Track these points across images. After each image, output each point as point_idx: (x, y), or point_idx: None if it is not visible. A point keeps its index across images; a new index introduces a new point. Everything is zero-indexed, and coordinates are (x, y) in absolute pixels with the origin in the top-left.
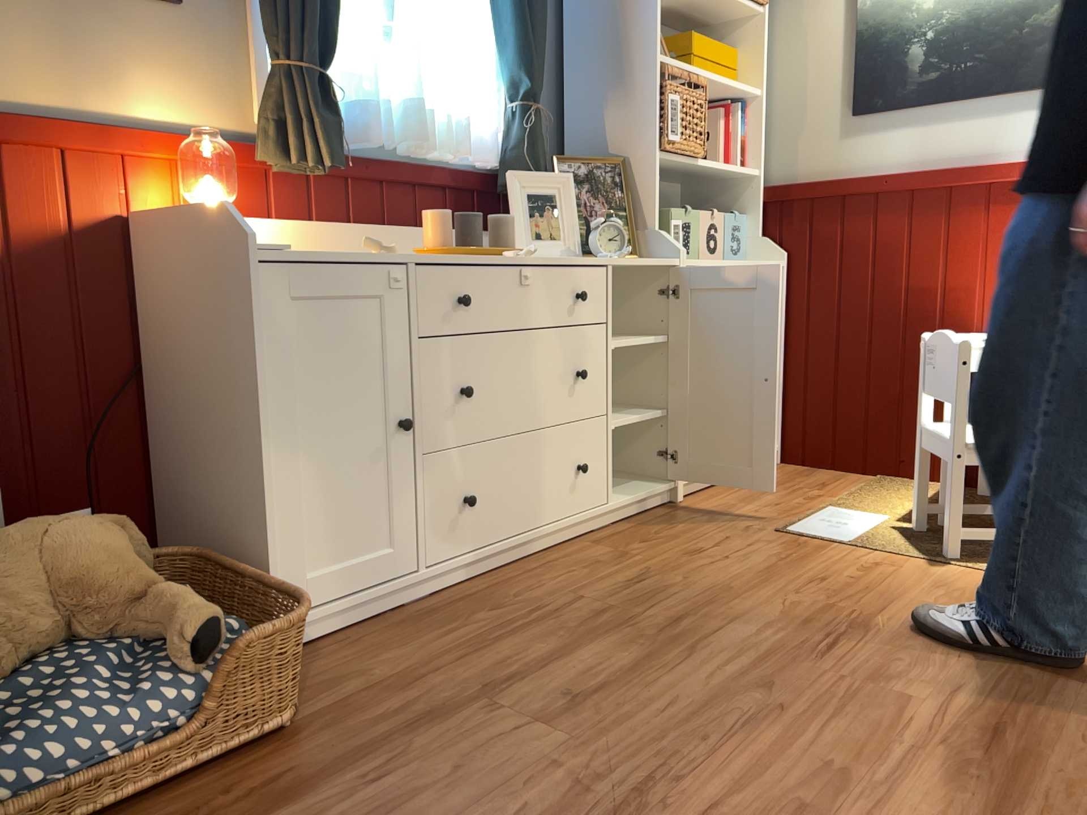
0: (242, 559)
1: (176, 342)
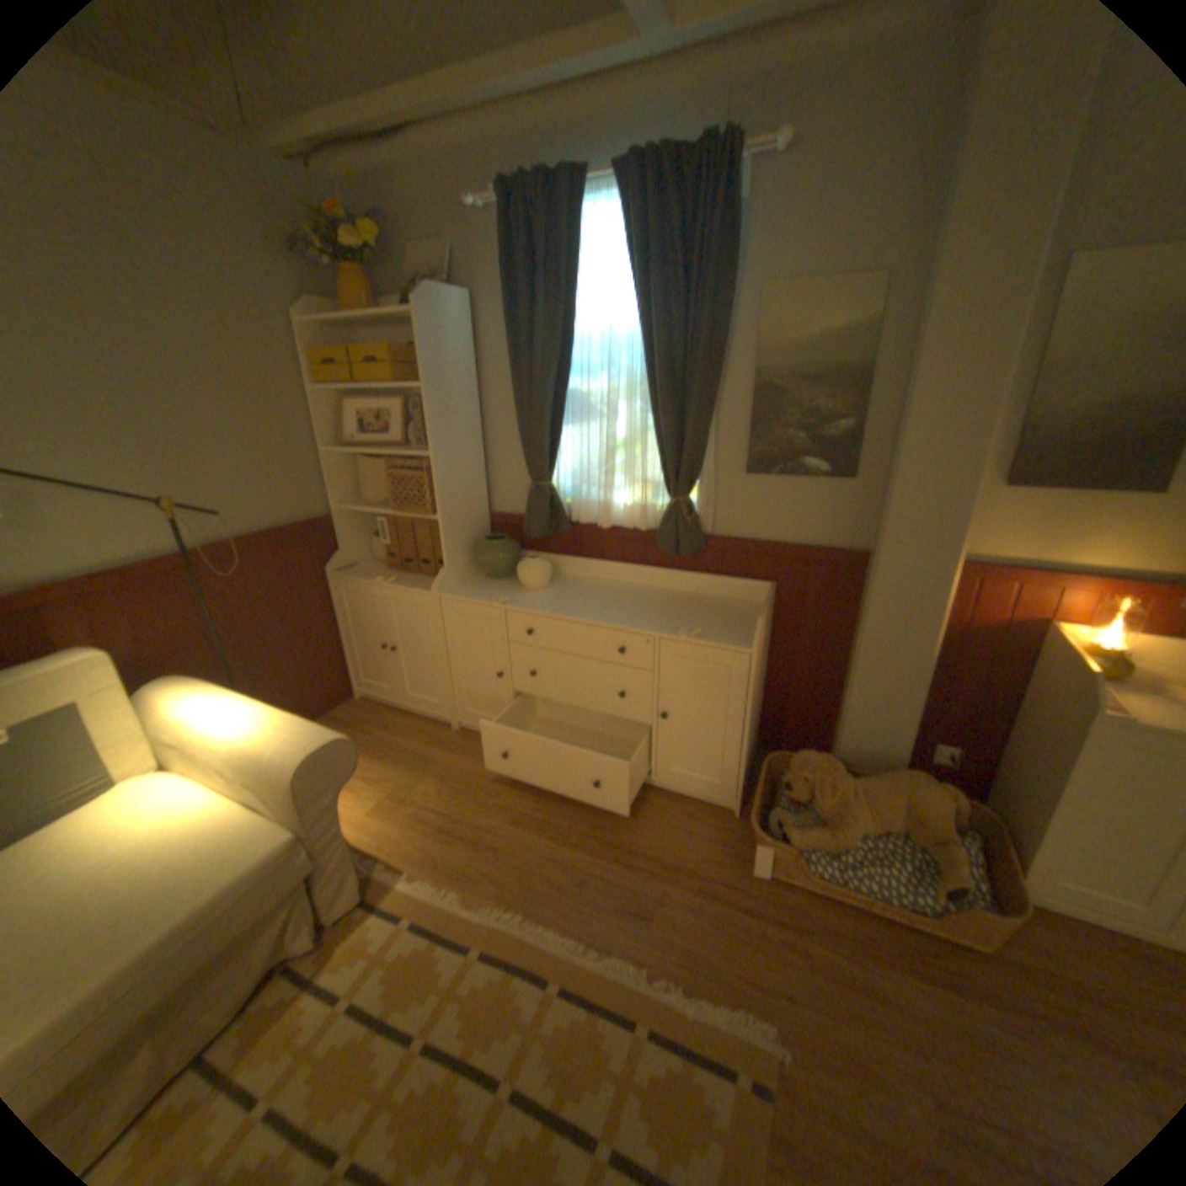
0: (1022, 845)
1: (1043, 710)
